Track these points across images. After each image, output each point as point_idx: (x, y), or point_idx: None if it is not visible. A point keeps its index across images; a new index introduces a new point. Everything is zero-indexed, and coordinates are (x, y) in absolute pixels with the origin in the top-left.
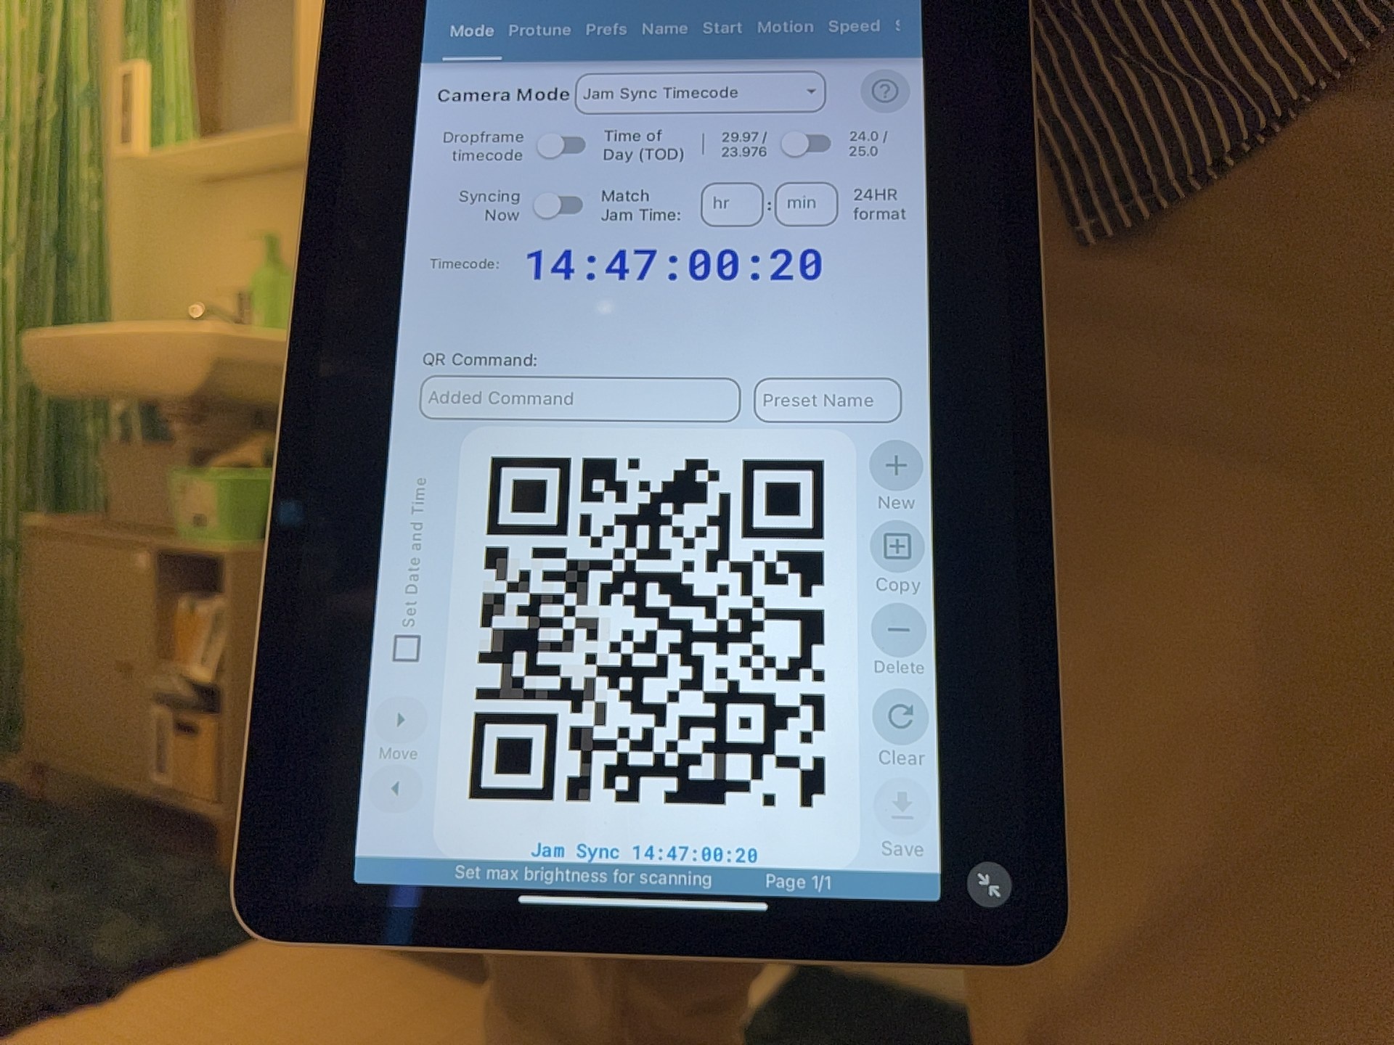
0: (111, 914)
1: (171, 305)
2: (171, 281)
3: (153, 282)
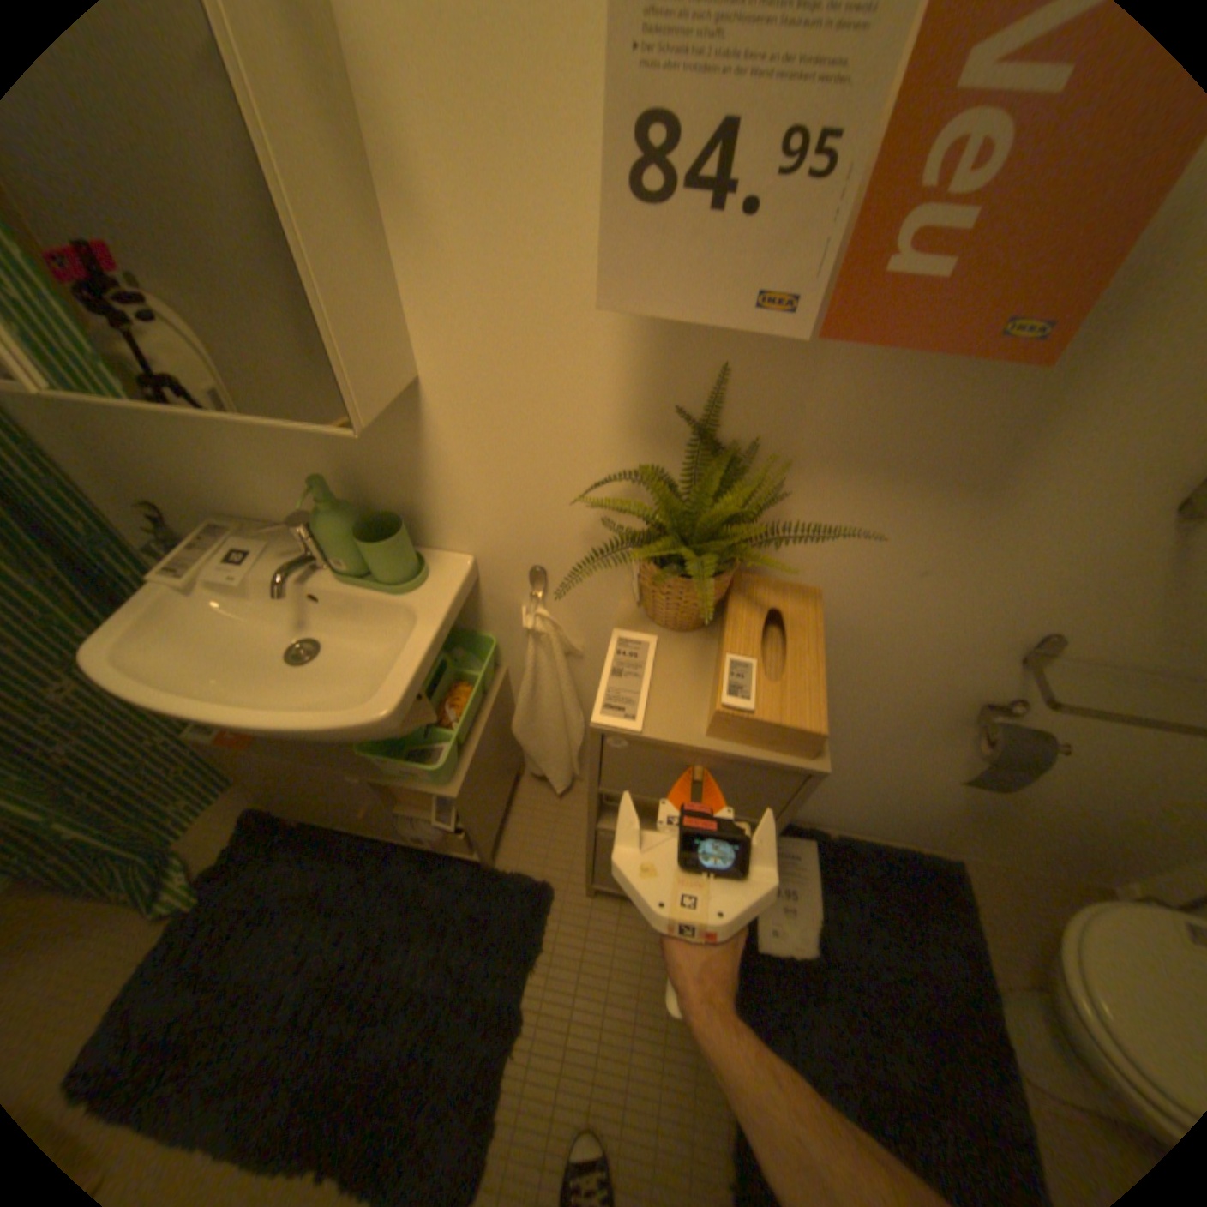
0: (467, 951)
1: (158, 472)
2: (141, 448)
3: (110, 443)
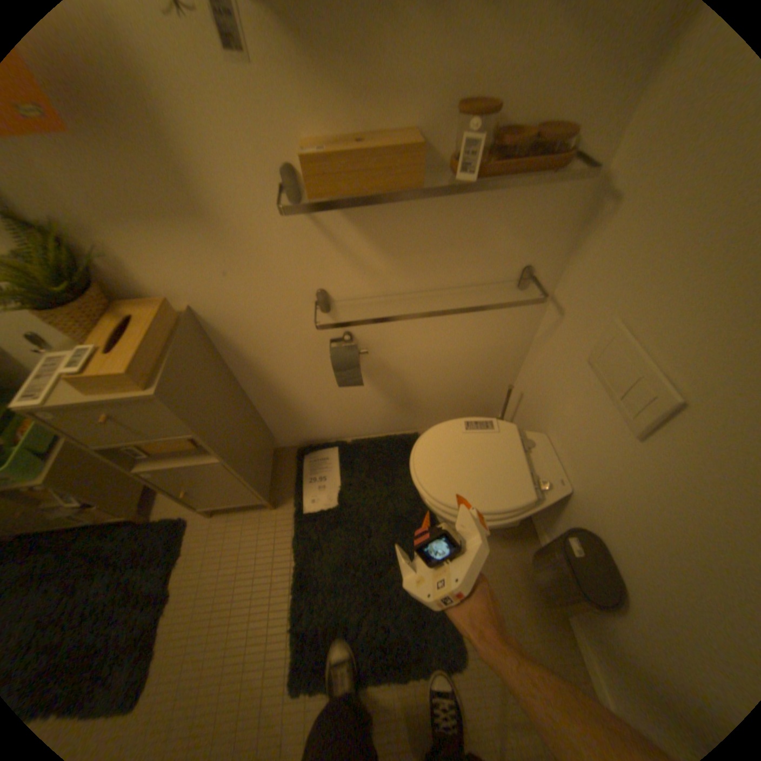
0: (130, 570)
1: None
2: None
3: None
